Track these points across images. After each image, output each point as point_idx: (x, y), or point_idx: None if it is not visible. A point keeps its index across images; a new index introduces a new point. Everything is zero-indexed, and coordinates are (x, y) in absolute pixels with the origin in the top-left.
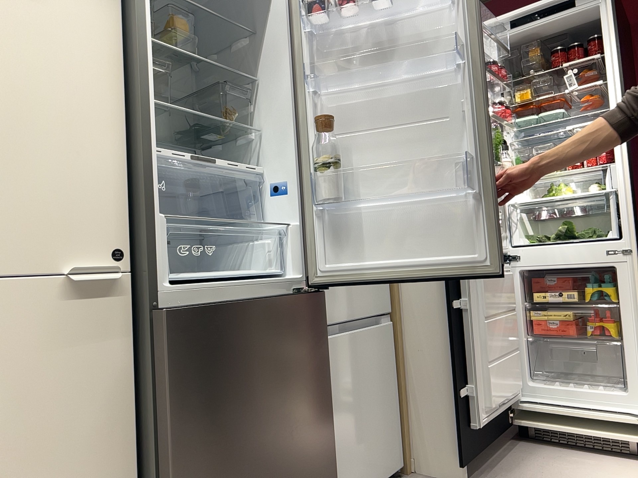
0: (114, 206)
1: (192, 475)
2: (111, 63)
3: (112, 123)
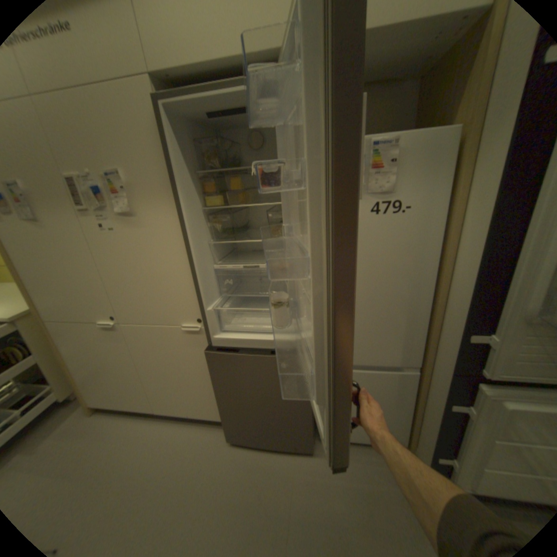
0: (194, 302)
1: (224, 402)
2: (180, 241)
3: (187, 269)
